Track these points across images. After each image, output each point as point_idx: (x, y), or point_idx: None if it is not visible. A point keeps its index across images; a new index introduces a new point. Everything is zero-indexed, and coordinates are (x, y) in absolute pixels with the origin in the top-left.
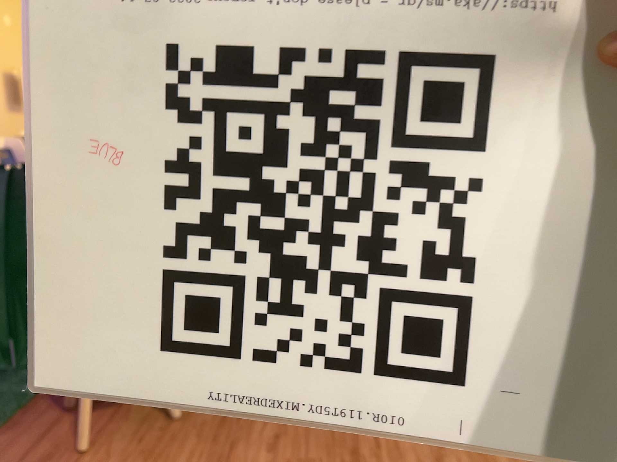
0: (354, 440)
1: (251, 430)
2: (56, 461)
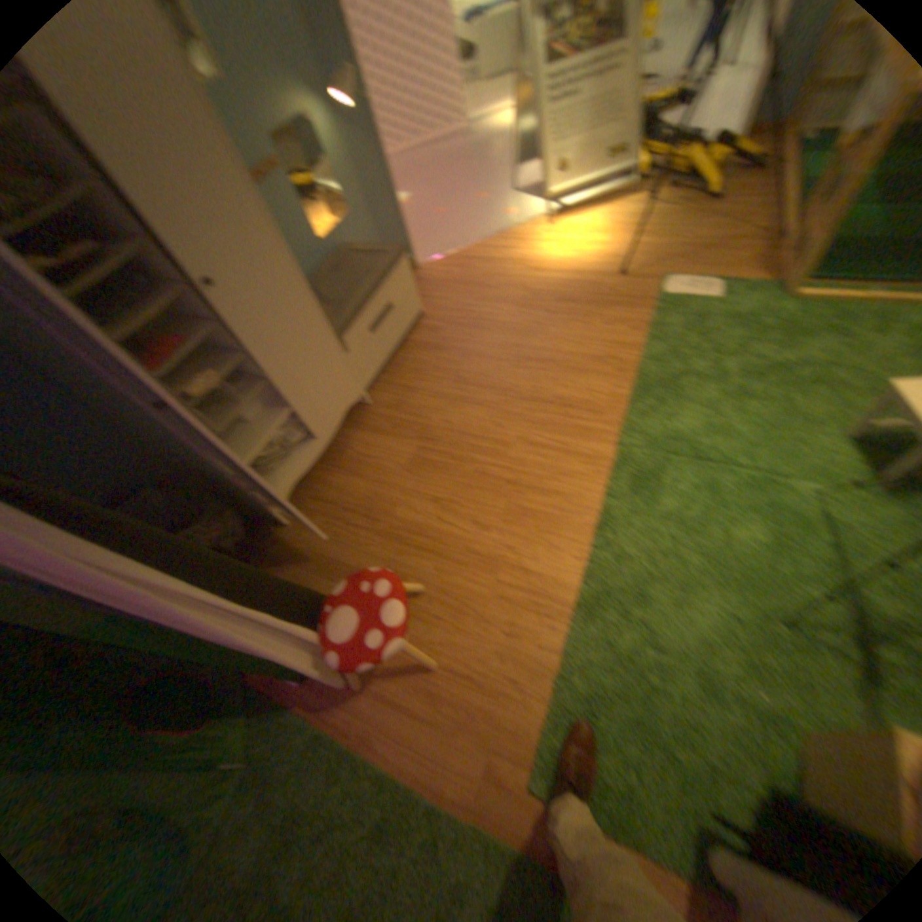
0: (490, 476)
1: (453, 534)
2: (433, 682)
